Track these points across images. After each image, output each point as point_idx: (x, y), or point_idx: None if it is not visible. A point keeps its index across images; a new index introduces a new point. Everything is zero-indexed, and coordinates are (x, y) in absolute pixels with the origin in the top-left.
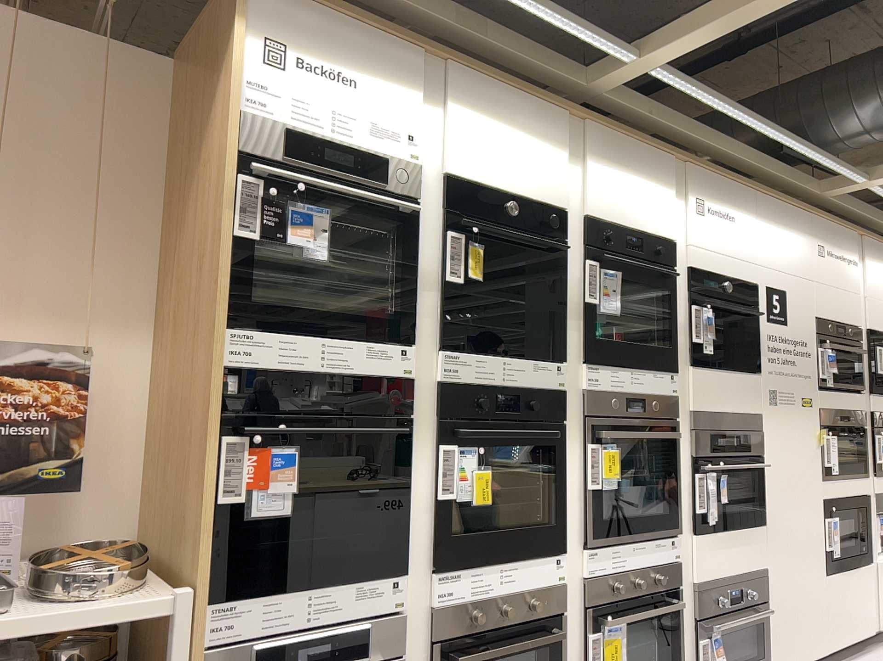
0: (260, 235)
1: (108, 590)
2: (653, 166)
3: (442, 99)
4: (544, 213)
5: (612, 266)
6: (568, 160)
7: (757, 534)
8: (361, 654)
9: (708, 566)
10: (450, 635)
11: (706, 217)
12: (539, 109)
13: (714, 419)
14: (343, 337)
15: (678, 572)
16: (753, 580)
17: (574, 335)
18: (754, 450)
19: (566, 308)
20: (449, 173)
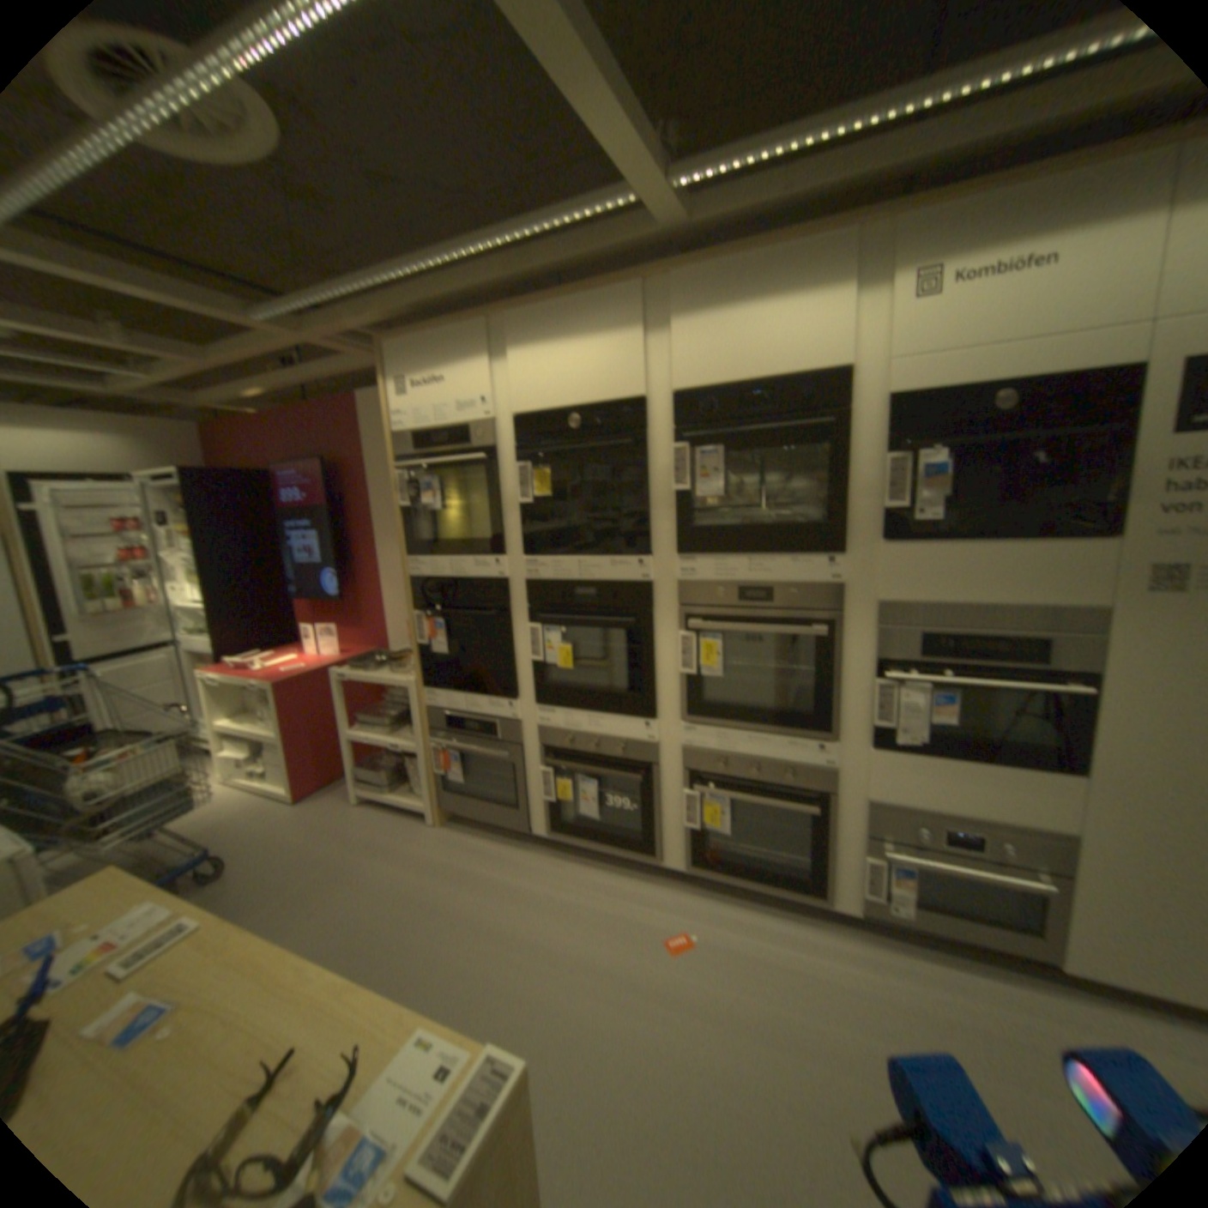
0: (406, 503)
1: (398, 673)
2: (797, 267)
3: (501, 349)
4: (611, 411)
5: (711, 440)
6: (645, 334)
7: (1053, 787)
8: (494, 737)
9: (898, 792)
10: (549, 746)
11: (946, 290)
12: (596, 298)
13: (937, 613)
14: (457, 555)
15: (832, 781)
16: (1026, 841)
17: (662, 527)
18: (1069, 666)
19: (650, 501)
20: (512, 414)
